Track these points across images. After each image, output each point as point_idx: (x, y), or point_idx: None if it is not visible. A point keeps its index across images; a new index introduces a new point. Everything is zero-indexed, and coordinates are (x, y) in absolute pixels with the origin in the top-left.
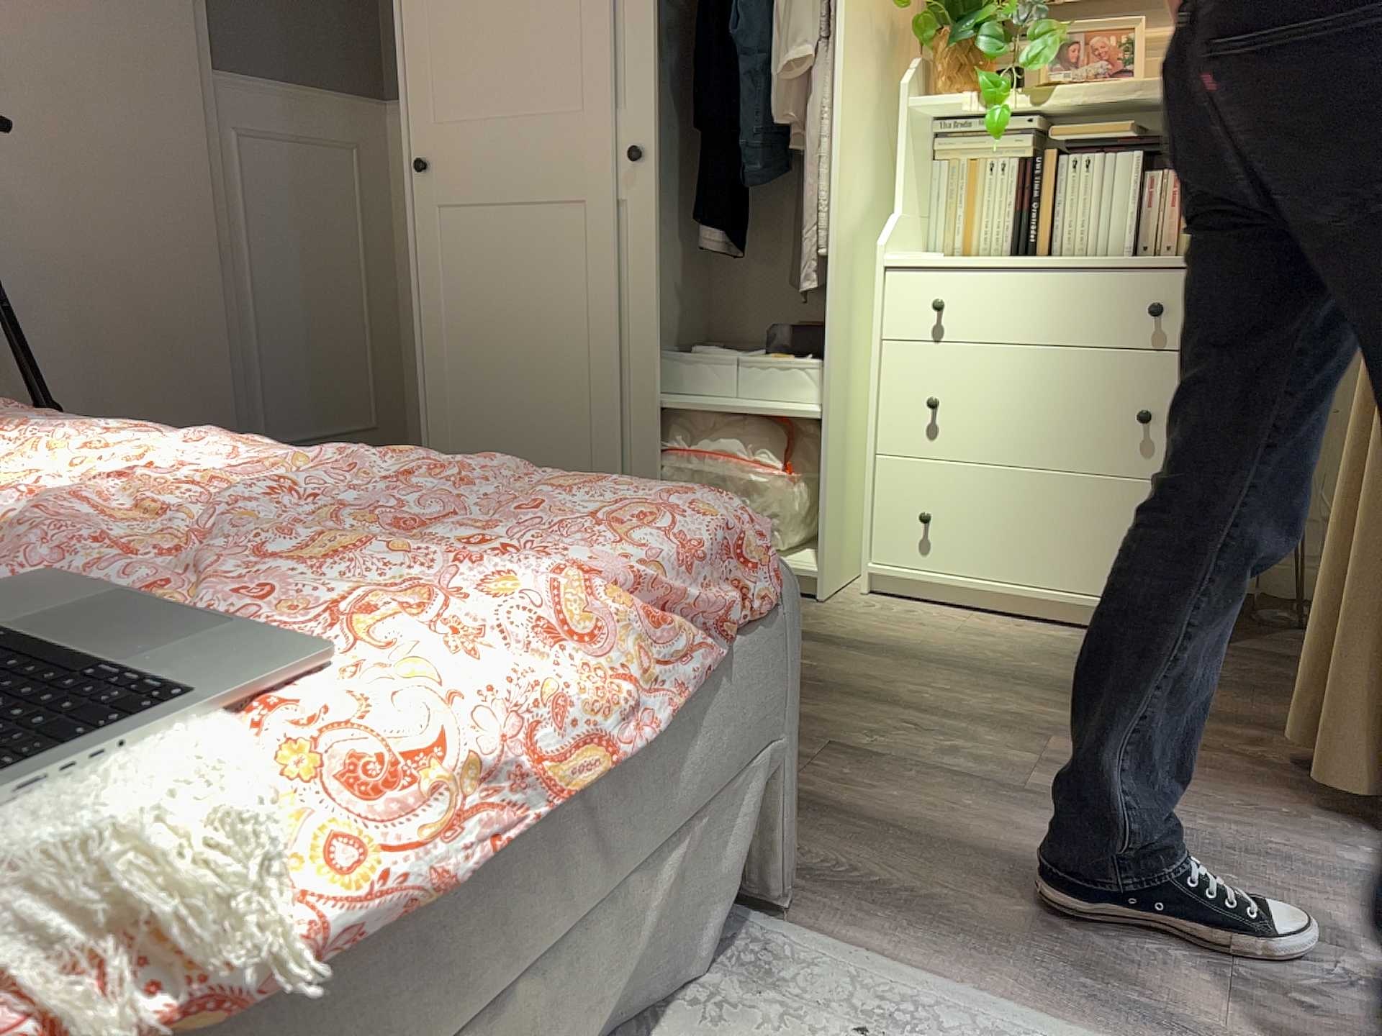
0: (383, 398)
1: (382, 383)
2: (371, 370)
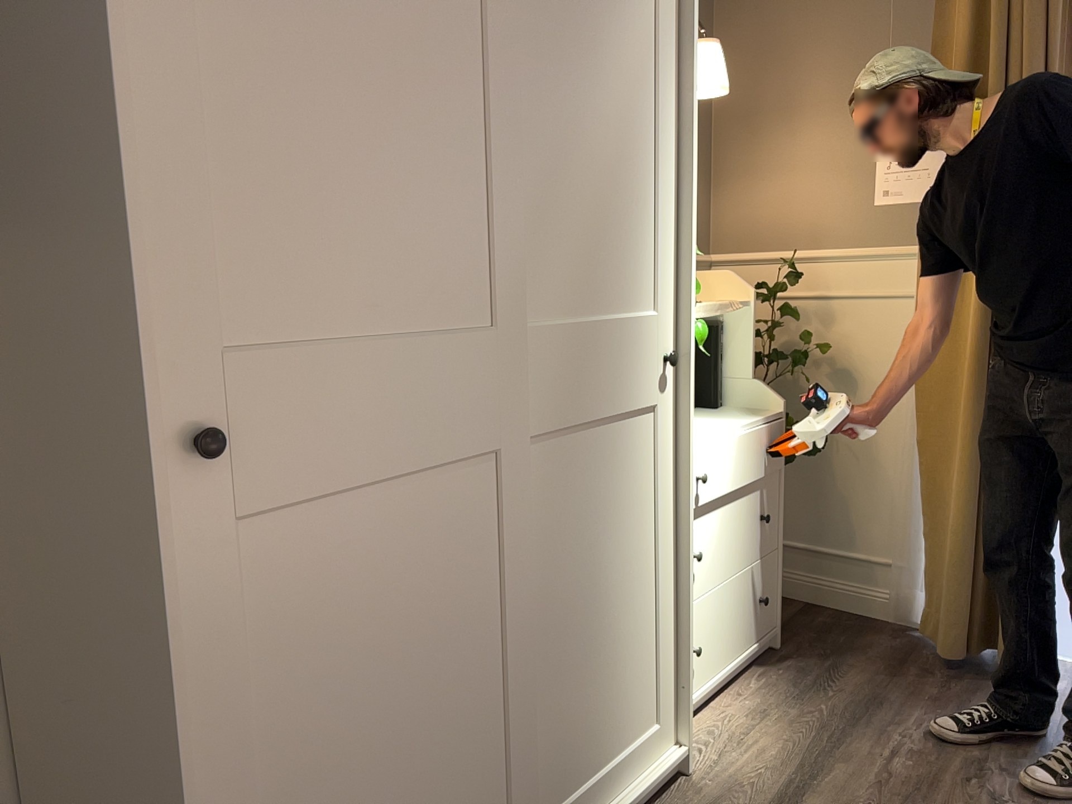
0: None
1: None
2: None
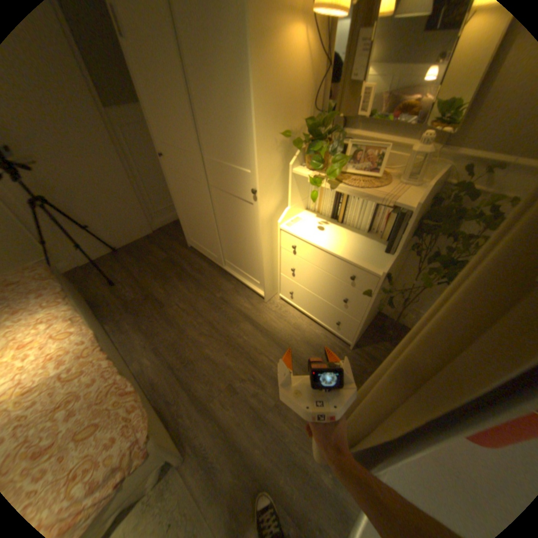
0: None
1: None
2: None
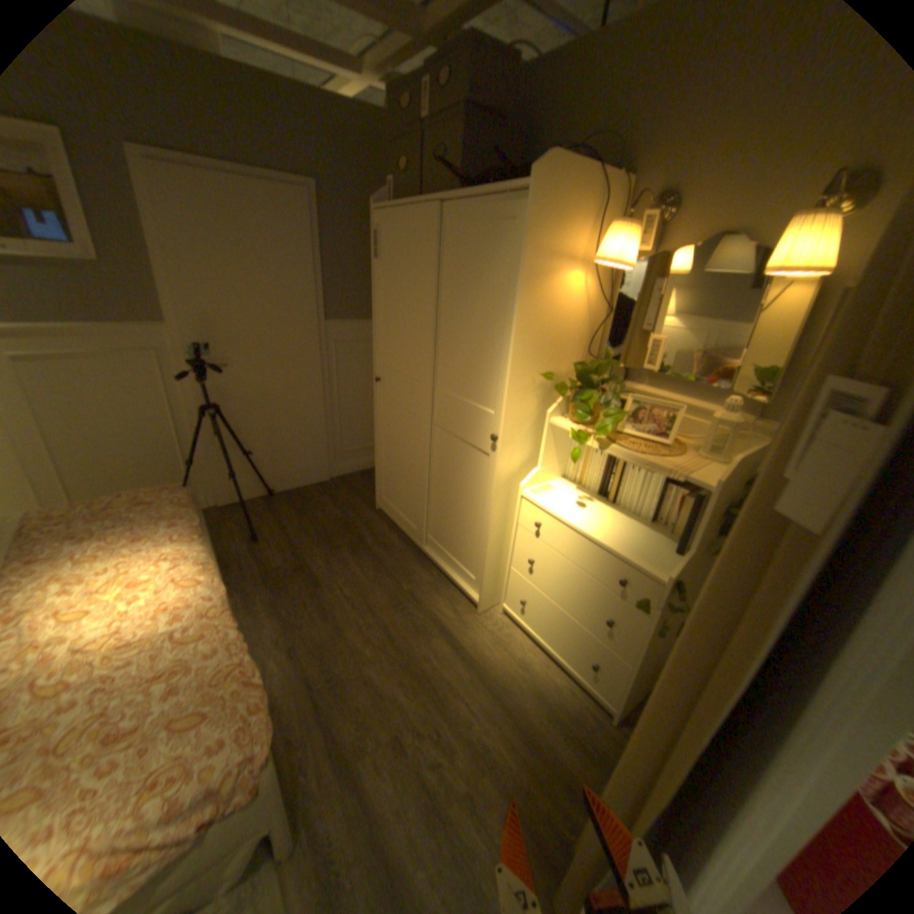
0: None
1: None
2: None
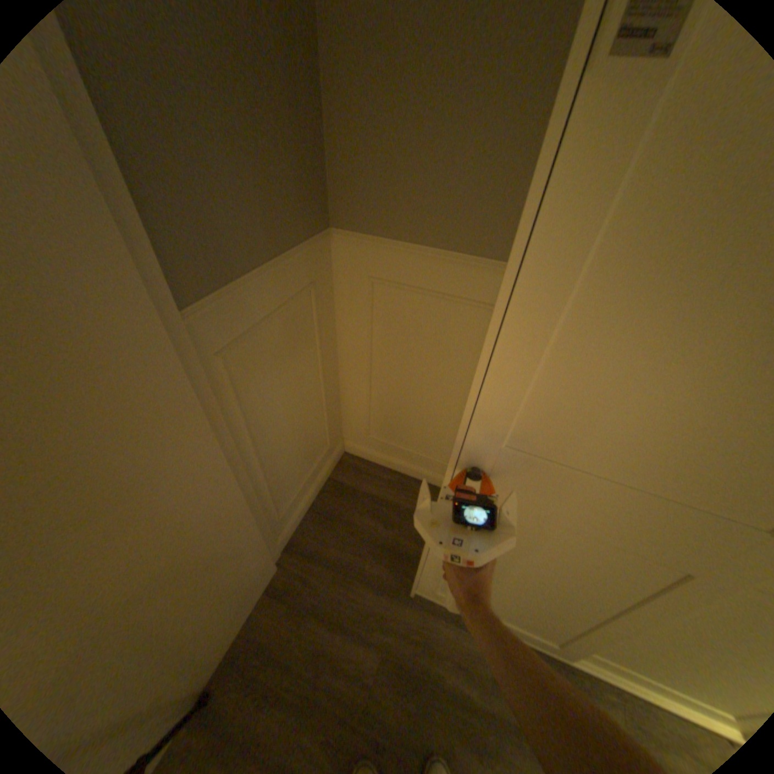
0: (330, 432)
1: (329, 426)
2: (324, 426)
